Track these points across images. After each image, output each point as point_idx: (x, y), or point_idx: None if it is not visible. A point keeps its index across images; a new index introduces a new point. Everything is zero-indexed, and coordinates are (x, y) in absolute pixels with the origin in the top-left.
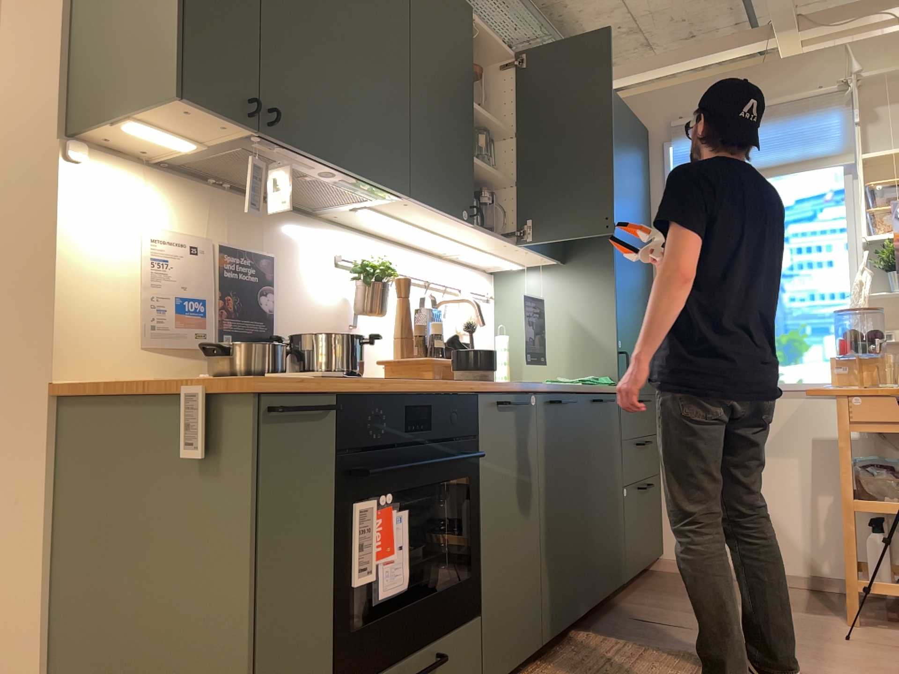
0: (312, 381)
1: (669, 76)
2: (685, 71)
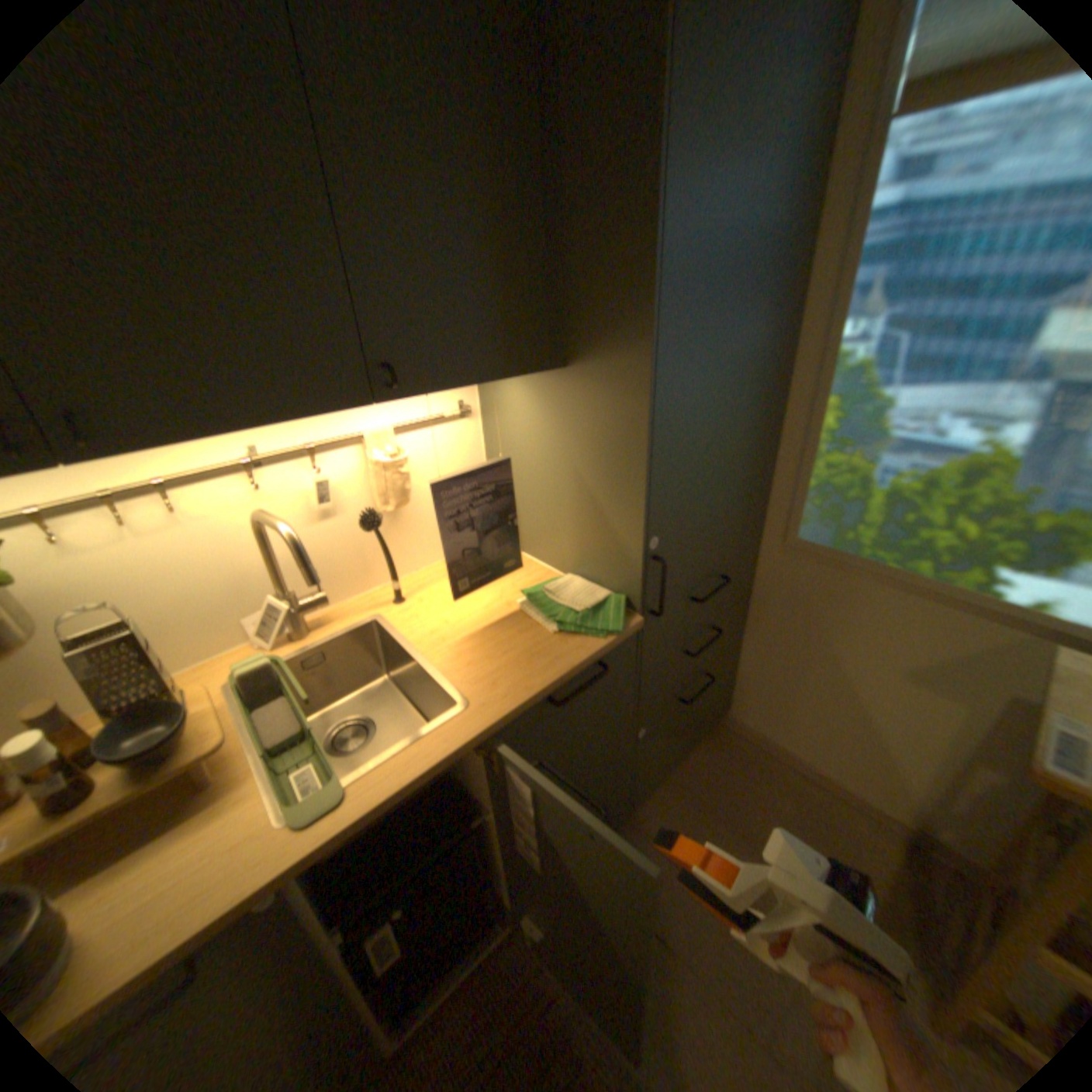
0: None
1: None
2: None
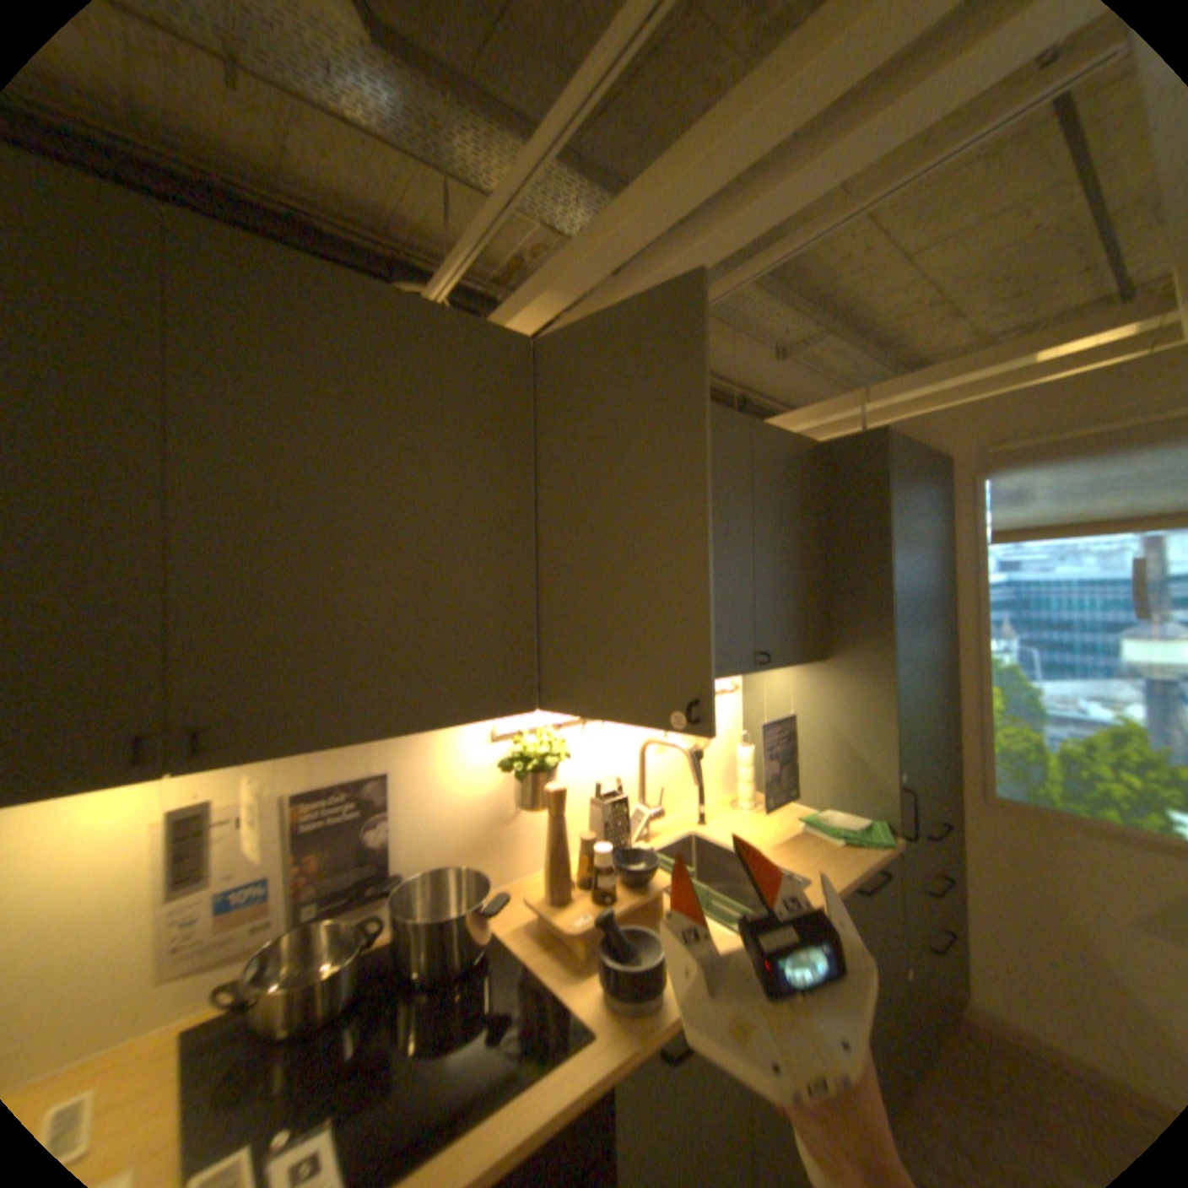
0: None
1: (986, 377)
2: (1013, 368)
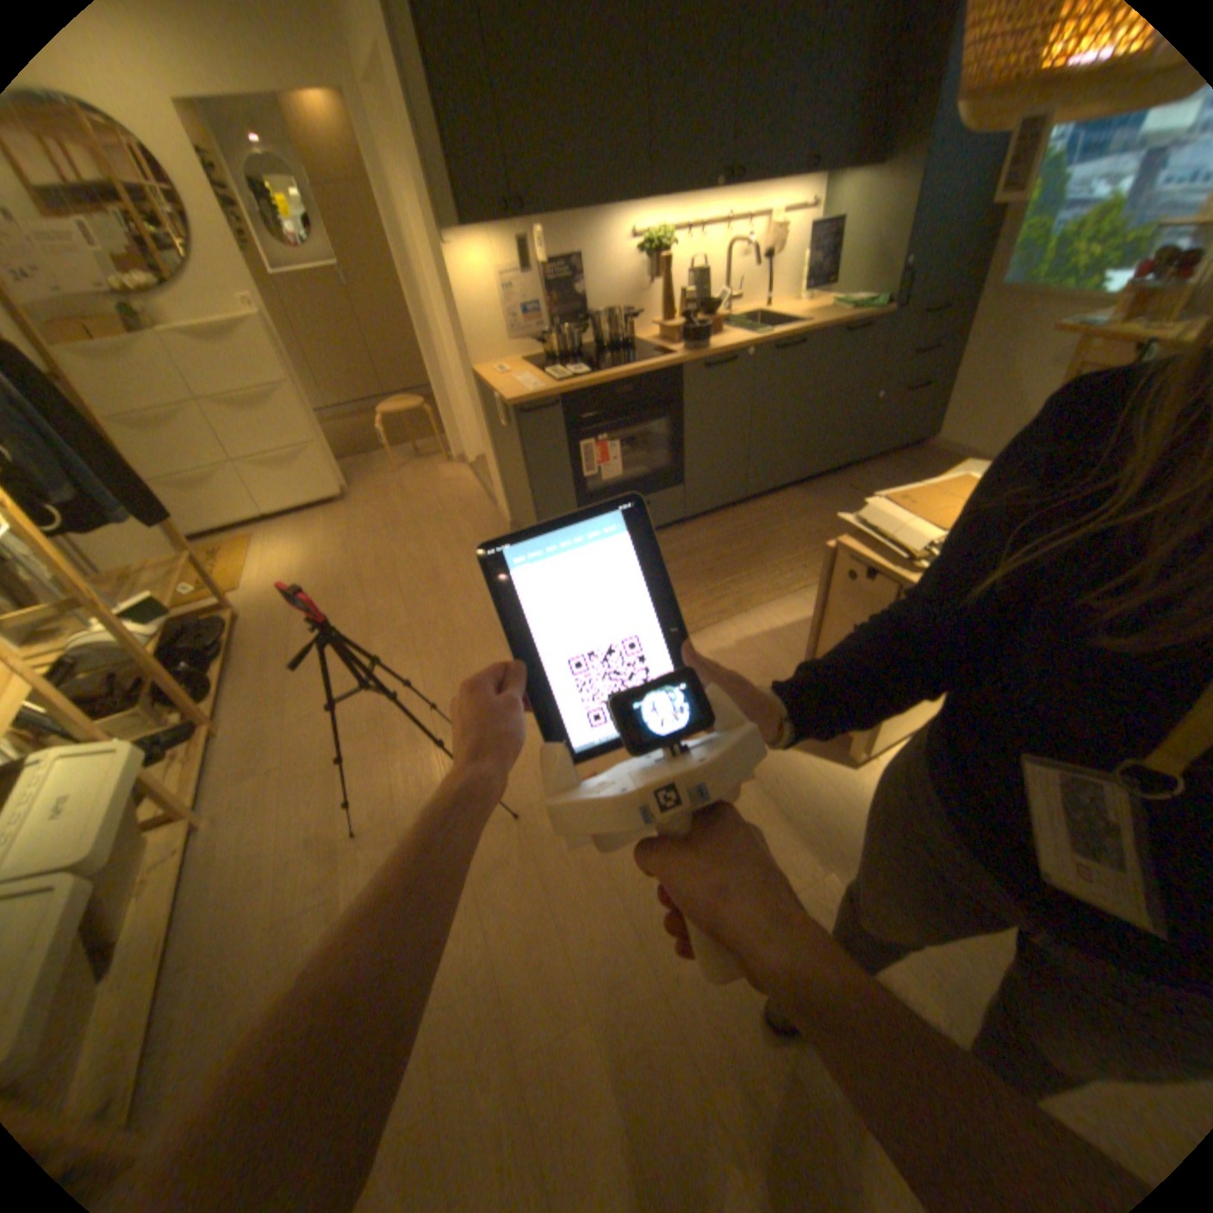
0: (545, 391)
1: None
2: None
